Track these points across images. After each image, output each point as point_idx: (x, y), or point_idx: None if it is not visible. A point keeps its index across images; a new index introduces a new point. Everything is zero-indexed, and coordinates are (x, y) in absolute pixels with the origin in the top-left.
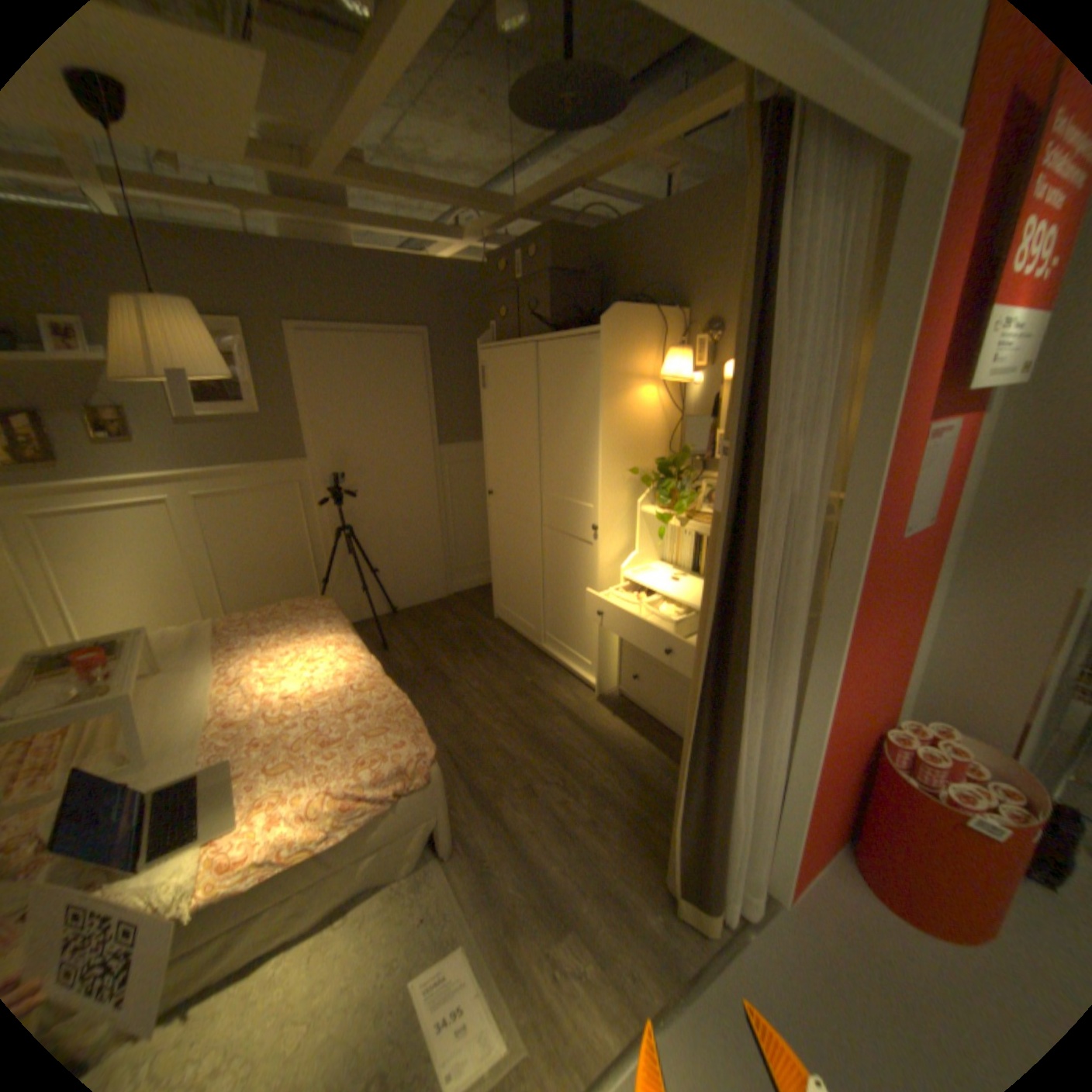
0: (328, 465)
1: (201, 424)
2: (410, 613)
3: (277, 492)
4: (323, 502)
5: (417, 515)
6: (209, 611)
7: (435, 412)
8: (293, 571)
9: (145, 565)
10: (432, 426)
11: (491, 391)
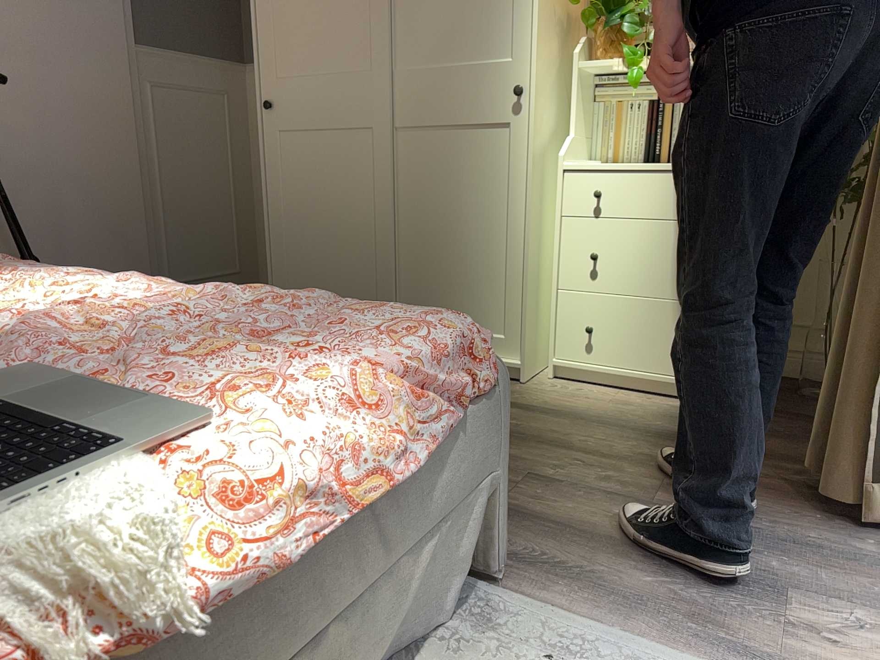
0: None
1: None
2: None
3: None
4: None
5: (105, 167)
6: None
7: None
8: None
9: None
10: (127, 5)
11: None
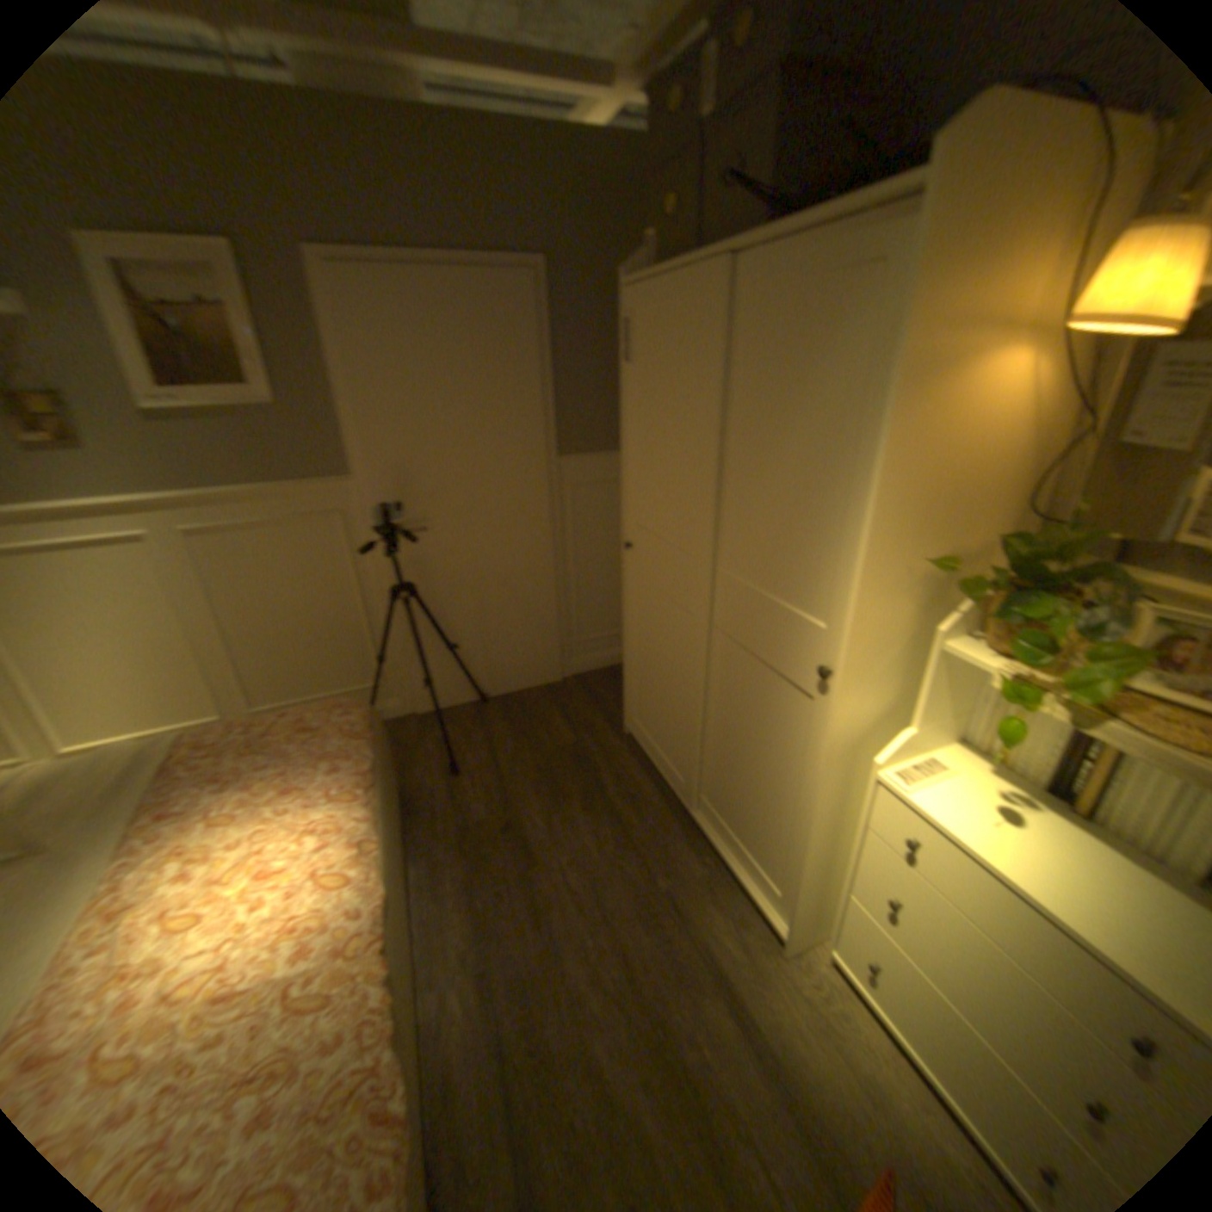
0: (379, 486)
1: (179, 420)
2: (504, 705)
3: (304, 527)
4: (374, 542)
5: (518, 564)
6: (218, 693)
7: (551, 401)
8: (335, 640)
9: (119, 628)
10: (546, 425)
11: (637, 365)
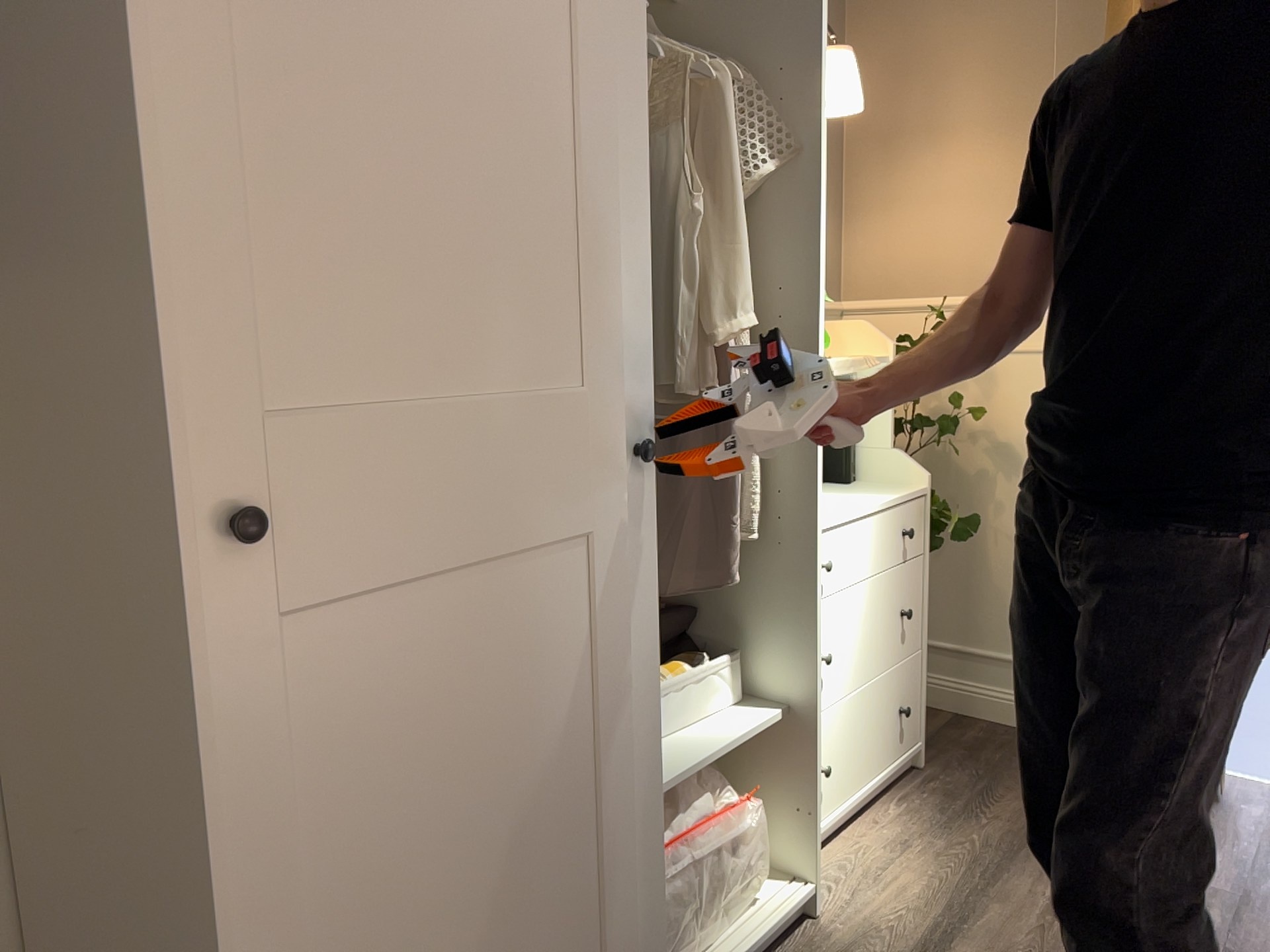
0: None
1: None
2: None
3: None
4: None
5: None
6: None
7: None
8: None
9: None
10: None
11: None
